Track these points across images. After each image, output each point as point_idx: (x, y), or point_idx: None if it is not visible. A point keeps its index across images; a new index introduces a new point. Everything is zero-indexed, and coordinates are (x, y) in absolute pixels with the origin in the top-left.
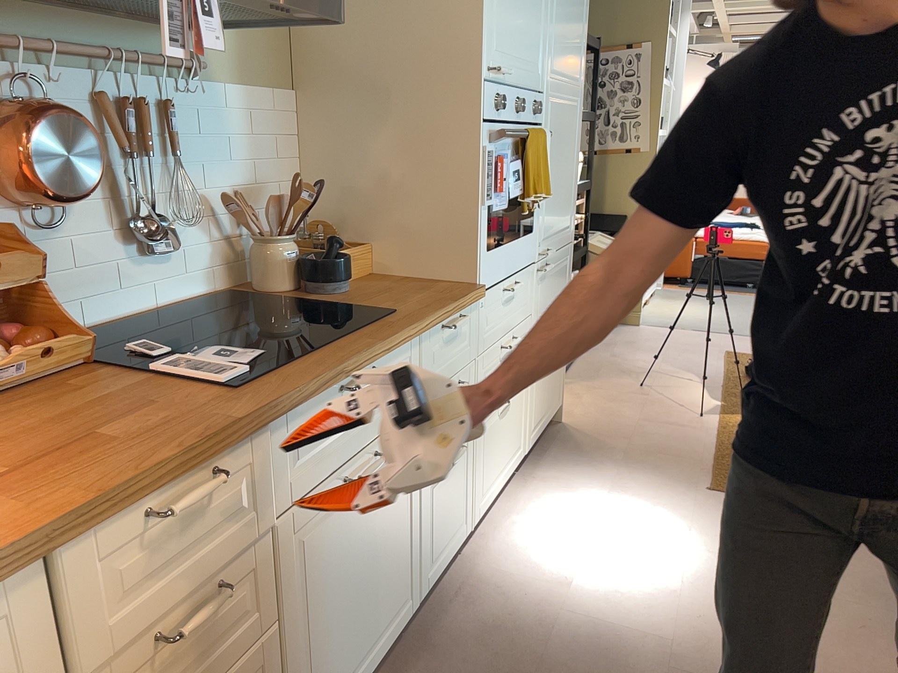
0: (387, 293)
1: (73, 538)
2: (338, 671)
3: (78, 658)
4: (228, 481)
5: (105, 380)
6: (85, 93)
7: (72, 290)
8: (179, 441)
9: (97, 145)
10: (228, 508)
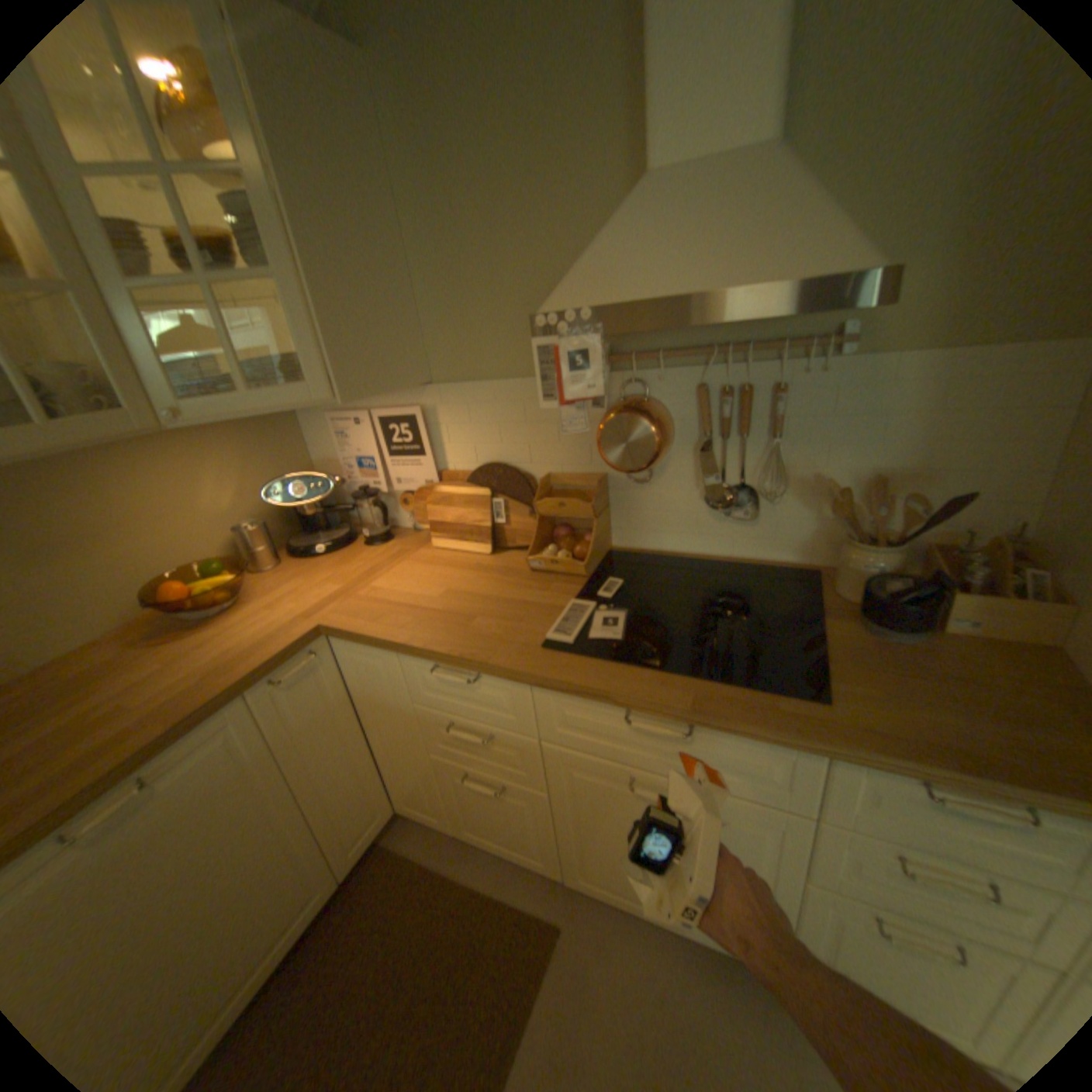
0: (935, 684)
1: (398, 652)
2: (623, 885)
3: (417, 698)
4: (501, 692)
5: (560, 593)
6: (691, 385)
7: (656, 524)
8: (464, 650)
9: (652, 435)
10: (501, 706)
